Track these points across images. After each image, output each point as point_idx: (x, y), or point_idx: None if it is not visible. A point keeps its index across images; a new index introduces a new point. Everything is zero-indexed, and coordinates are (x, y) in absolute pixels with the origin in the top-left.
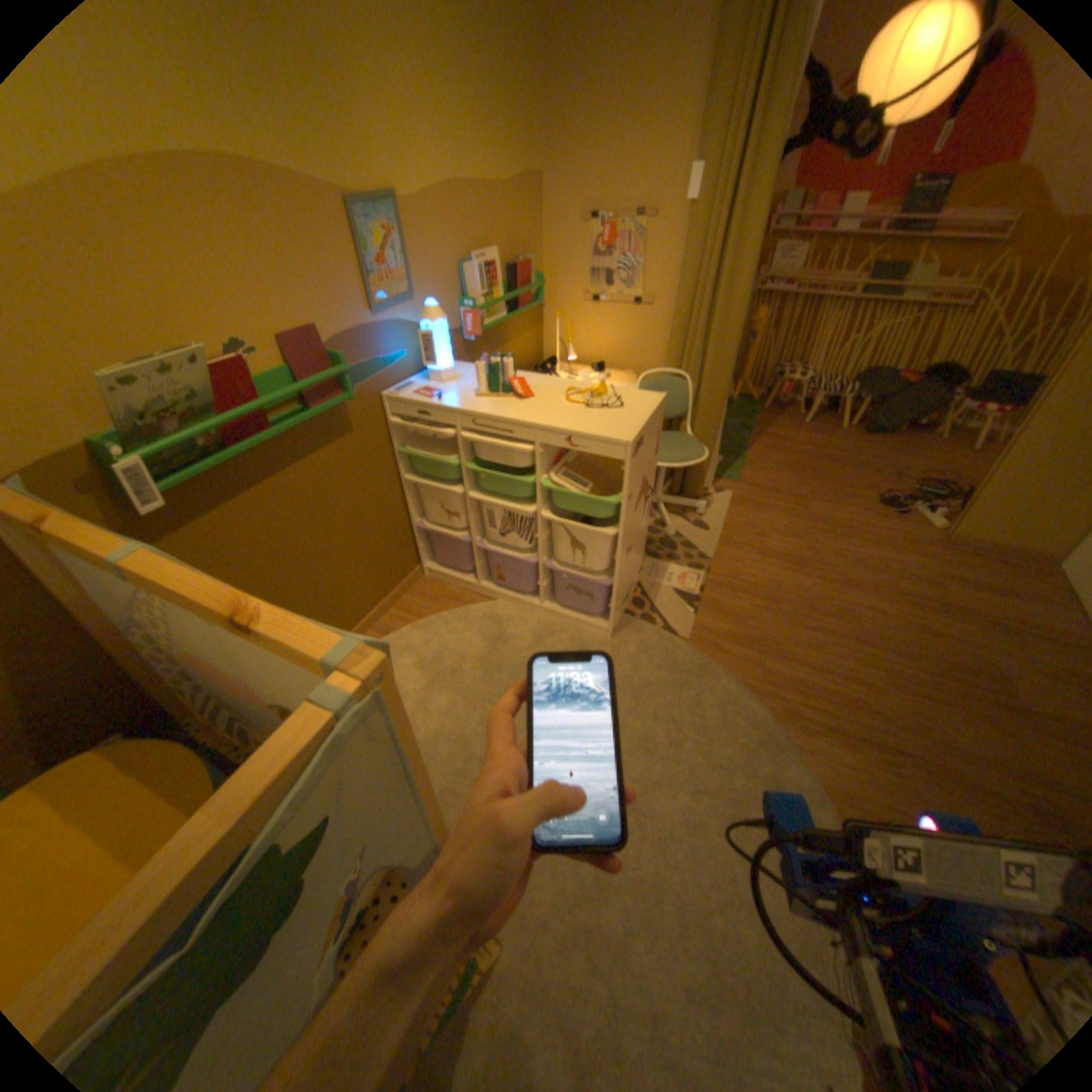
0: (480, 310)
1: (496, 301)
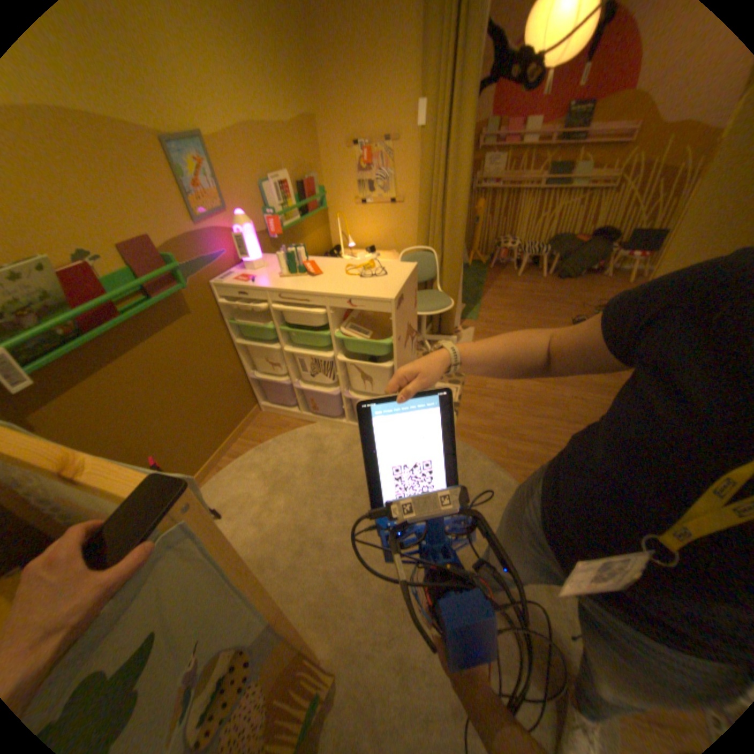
0: (279, 215)
1: (291, 209)
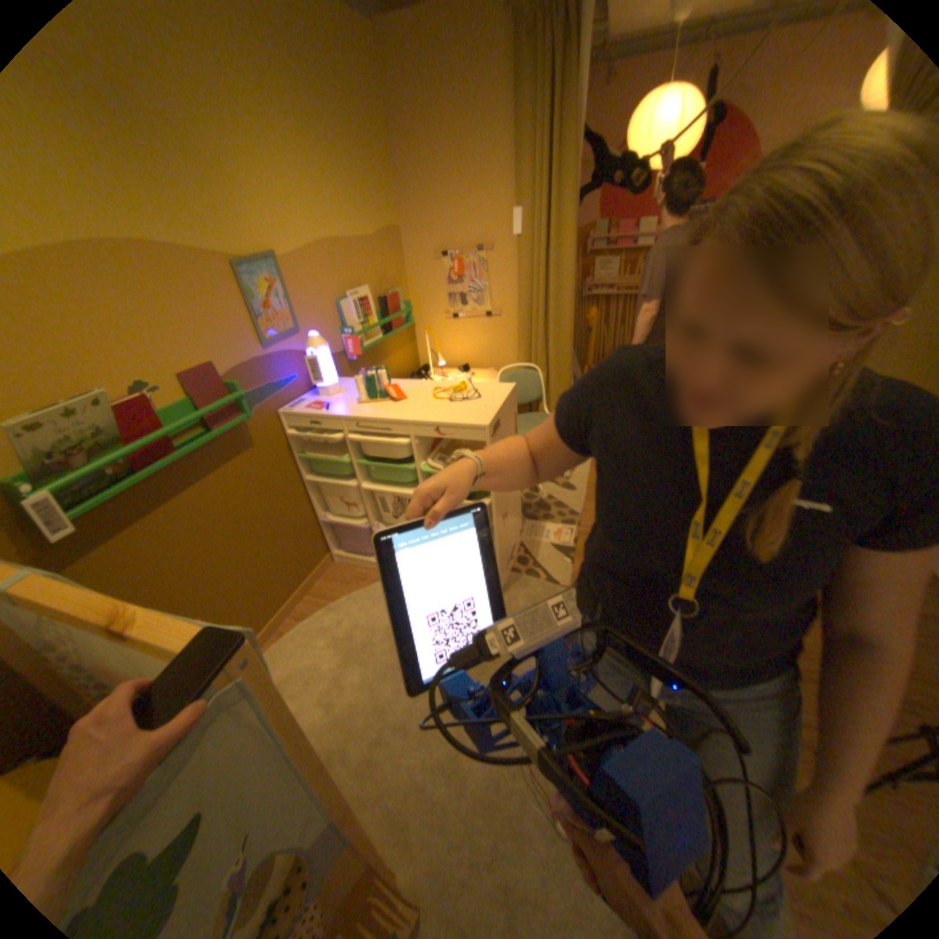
0: (358, 335)
1: (372, 326)
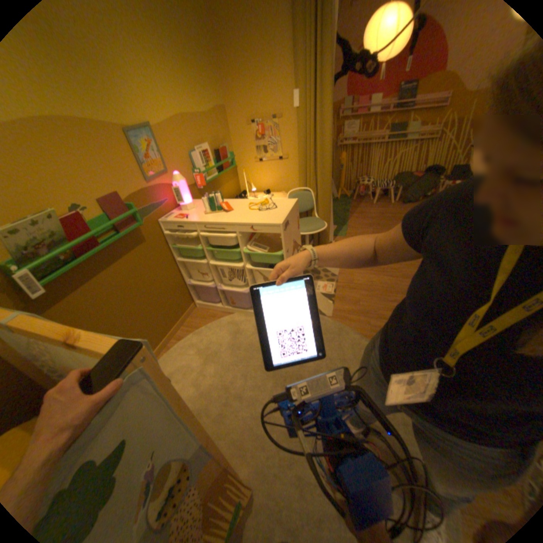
0: (203, 173)
1: (211, 168)
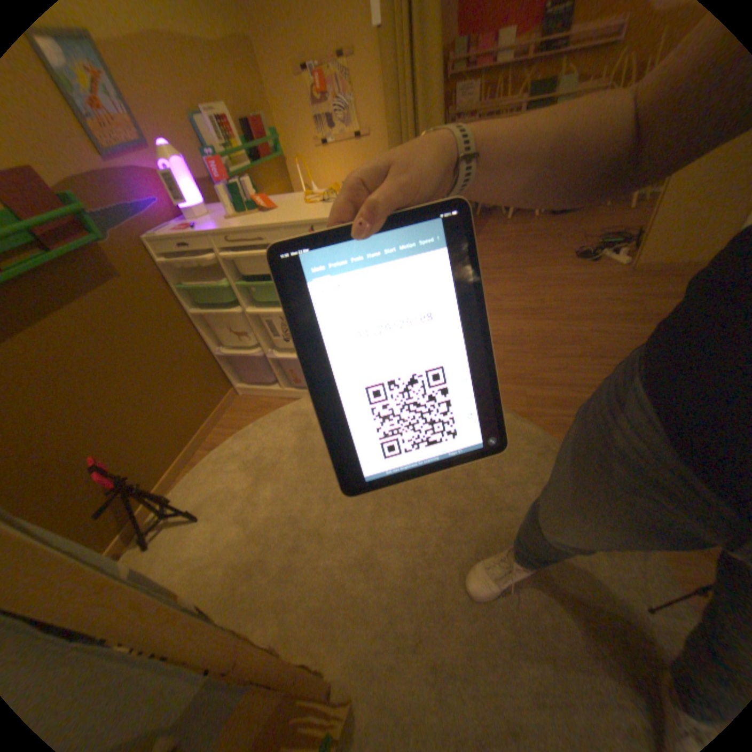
0: (220, 155)
1: (236, 151)
